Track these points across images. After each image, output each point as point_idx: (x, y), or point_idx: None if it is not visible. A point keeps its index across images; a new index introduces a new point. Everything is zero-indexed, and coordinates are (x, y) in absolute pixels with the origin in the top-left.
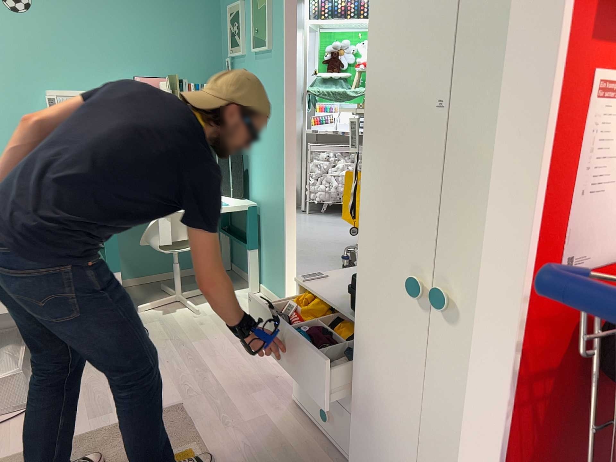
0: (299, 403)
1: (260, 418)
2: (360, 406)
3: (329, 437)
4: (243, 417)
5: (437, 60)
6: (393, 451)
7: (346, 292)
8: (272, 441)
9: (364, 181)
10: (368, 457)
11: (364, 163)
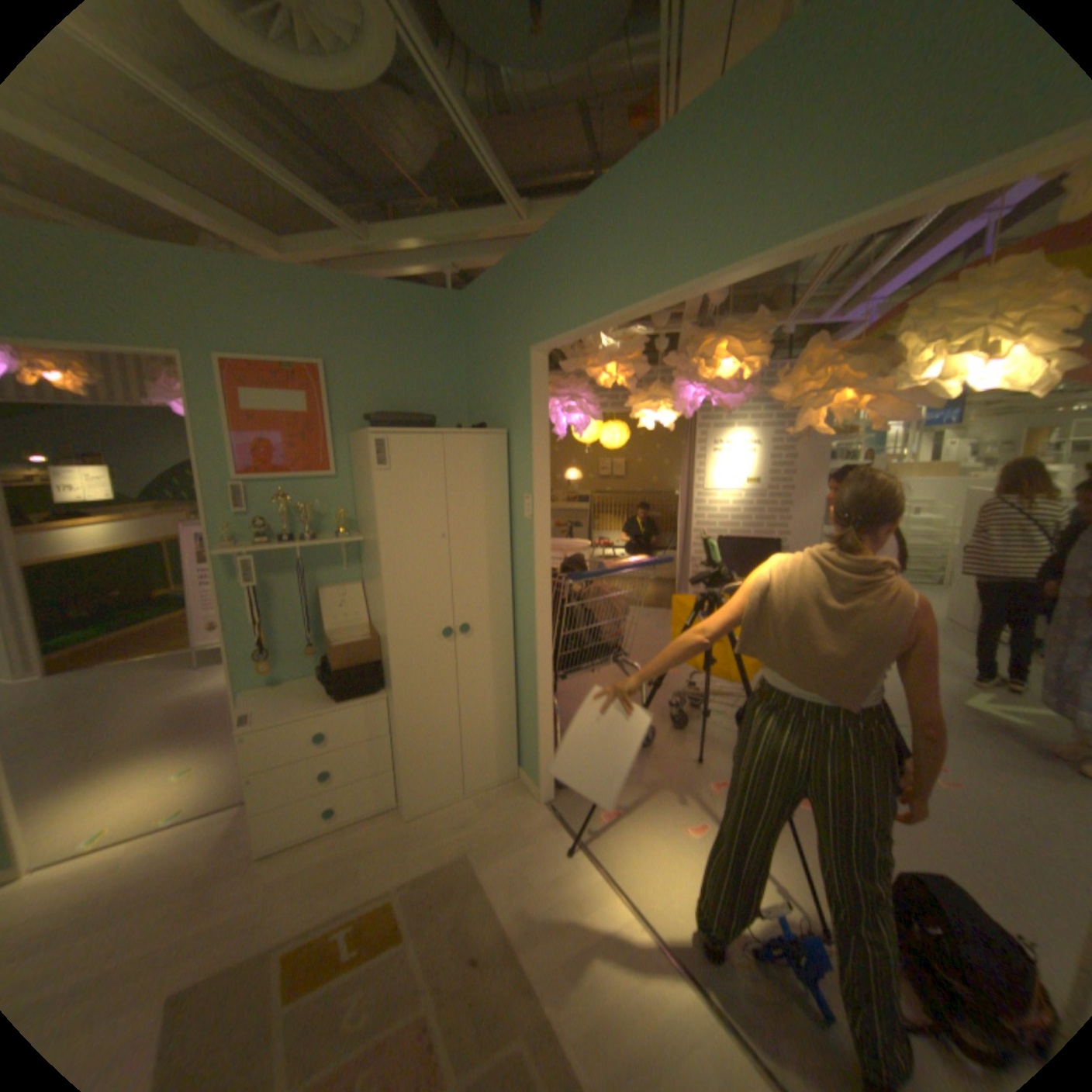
0: (267, 855)
1: (265, 893)
2: (406, 742)
3: (331, 831)
4: (253, 910)
5: (438, 518)
6: (440, 741)
7: (298, 707)
8: (310, 878)
9: (386, 594)
10: (420, 768)
11: (385, 583)
